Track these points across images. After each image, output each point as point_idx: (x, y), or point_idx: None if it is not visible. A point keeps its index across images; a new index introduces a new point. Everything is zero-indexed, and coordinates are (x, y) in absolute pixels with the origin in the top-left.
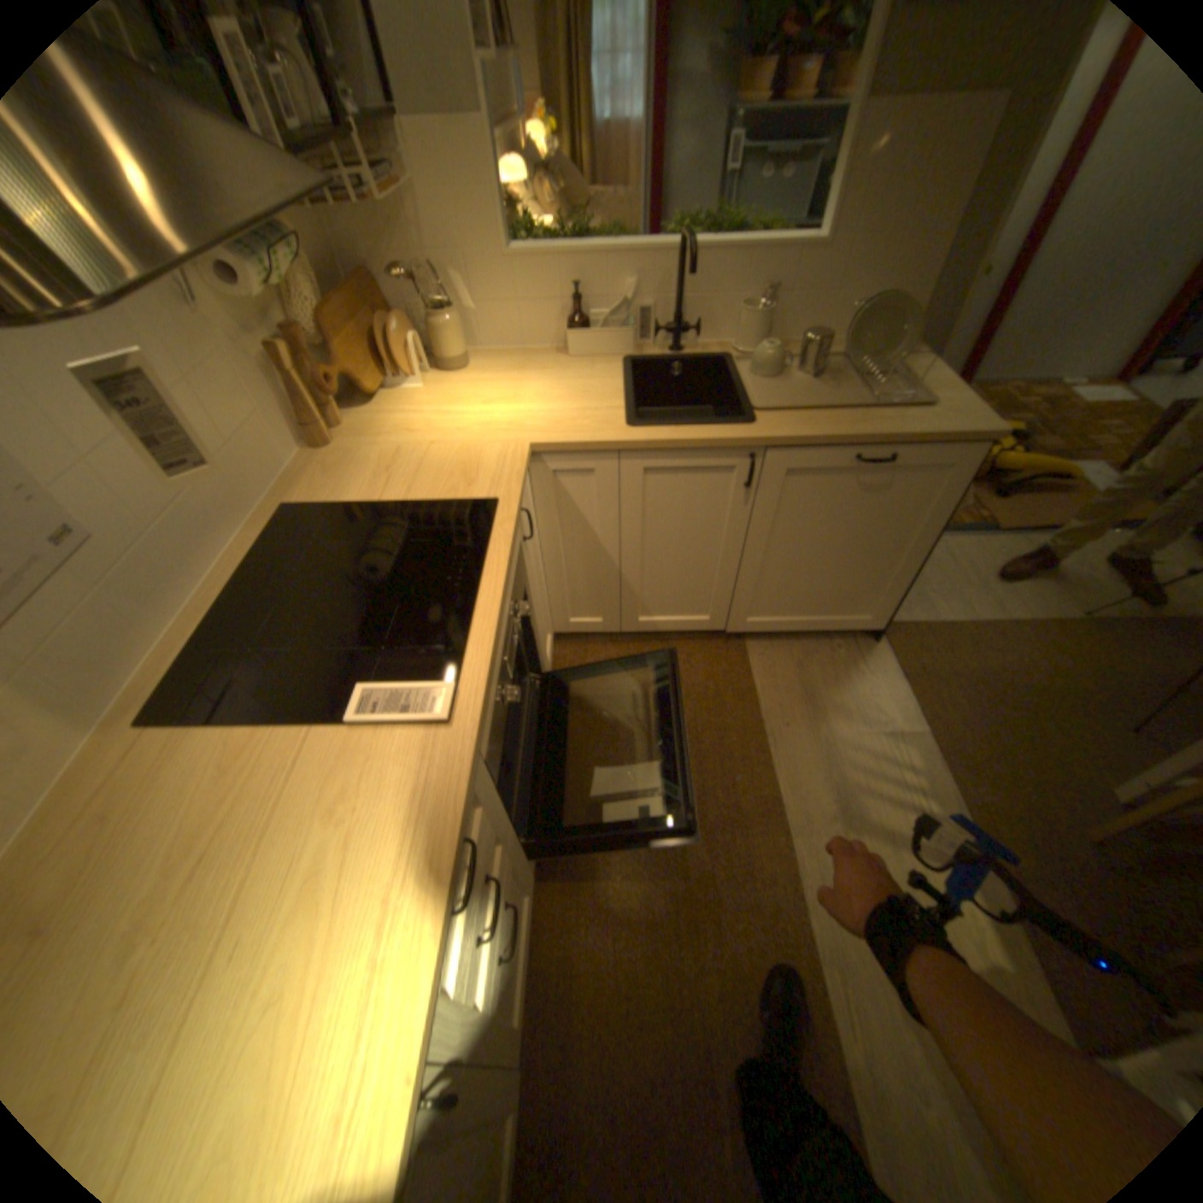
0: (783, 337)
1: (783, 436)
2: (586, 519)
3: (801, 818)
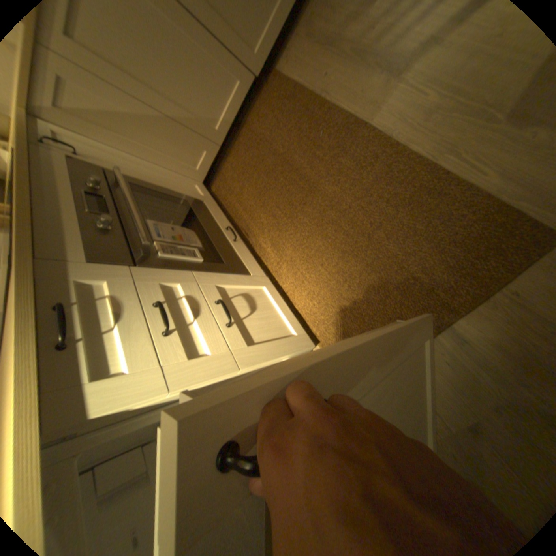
0: None
1: None
2: (113, 112)
3: (369, 108)
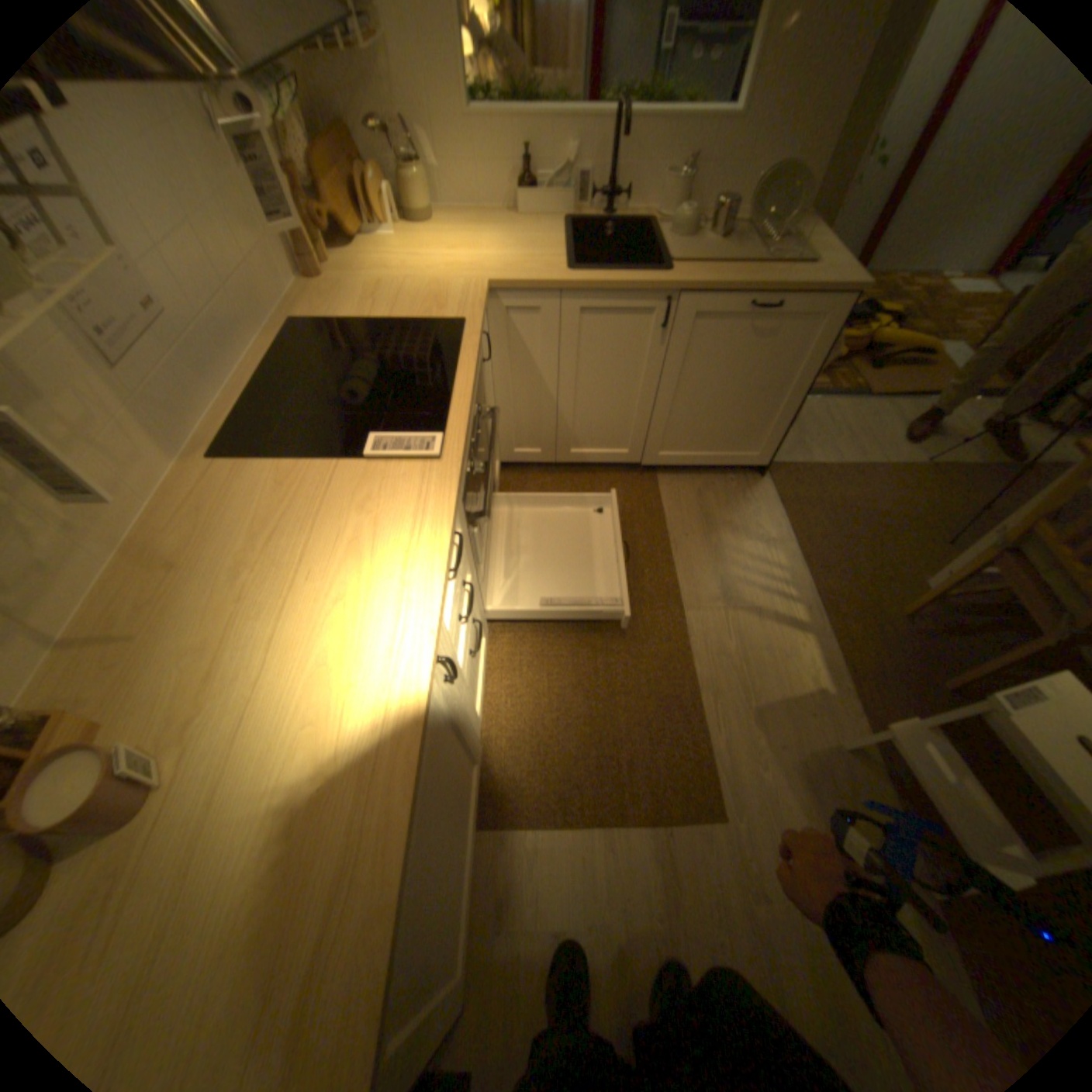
0: (701, 202)
1: (696, 282)
2: (532, 354)
3: (693, 596)
